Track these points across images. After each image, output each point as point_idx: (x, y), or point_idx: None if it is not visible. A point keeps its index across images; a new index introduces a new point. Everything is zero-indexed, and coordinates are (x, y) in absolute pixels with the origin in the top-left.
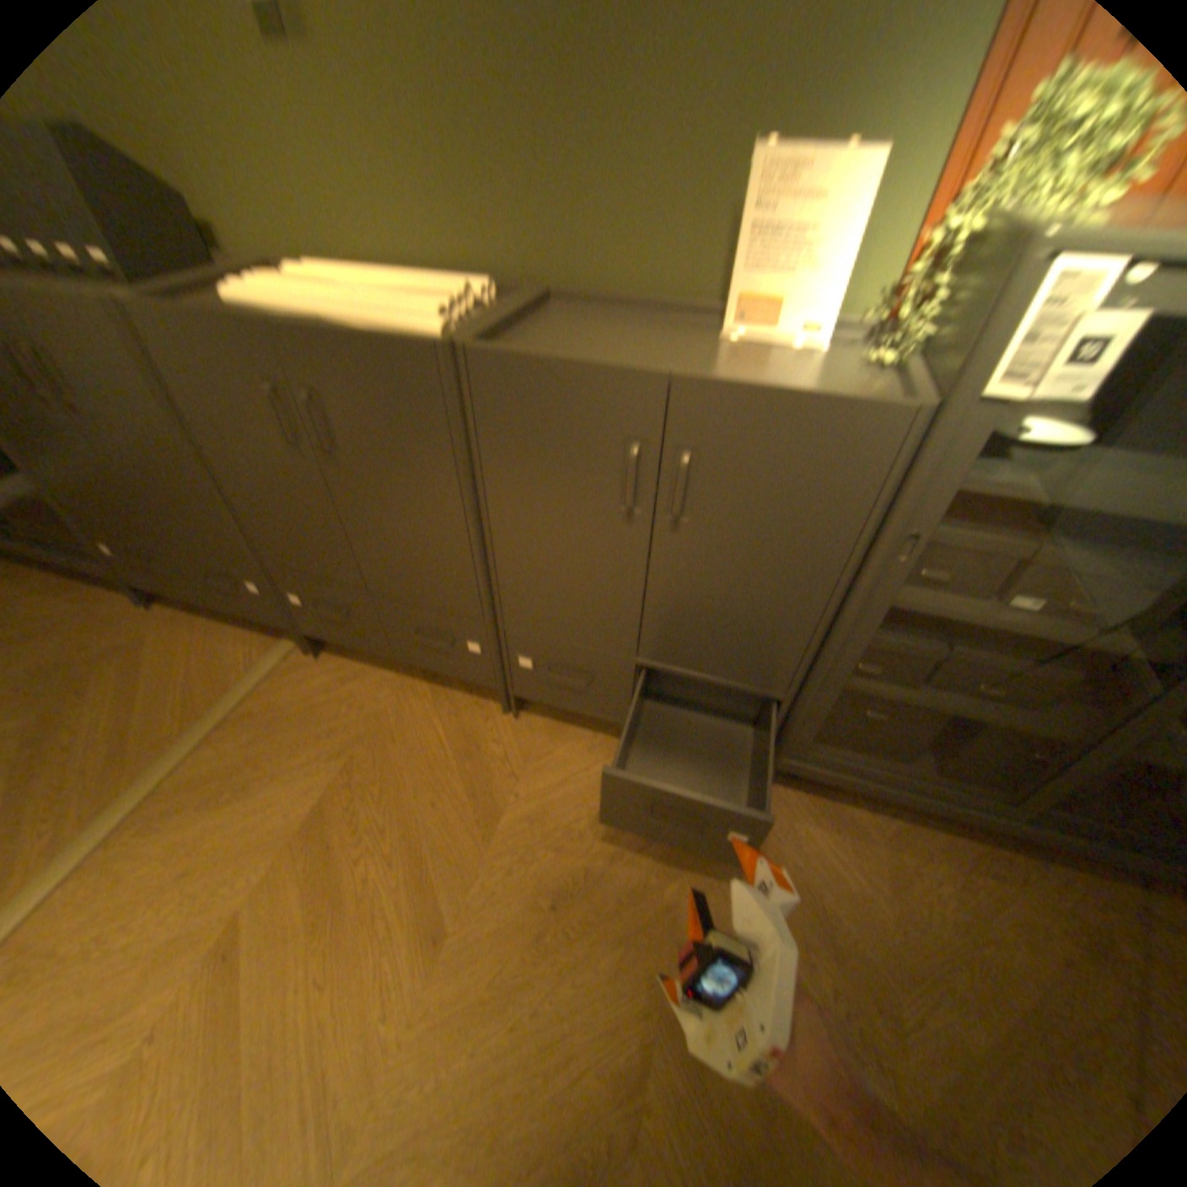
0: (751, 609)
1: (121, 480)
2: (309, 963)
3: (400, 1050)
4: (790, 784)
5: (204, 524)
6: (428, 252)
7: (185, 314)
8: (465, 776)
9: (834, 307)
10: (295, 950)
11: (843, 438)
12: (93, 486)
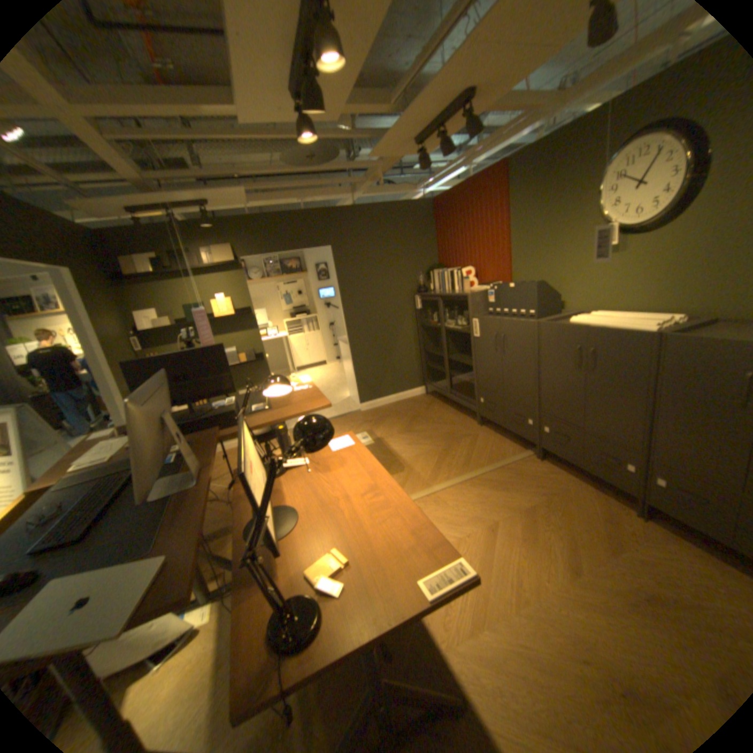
0: None
1: (505, 377)
2: (523, 551)
3: (555, 597)
4: None
5: (526, 395)
6: (656, 308)
7: (561, 327)
8: (609, 531)
9: None
10: (518, 544)
11: None
12: (494, 378)
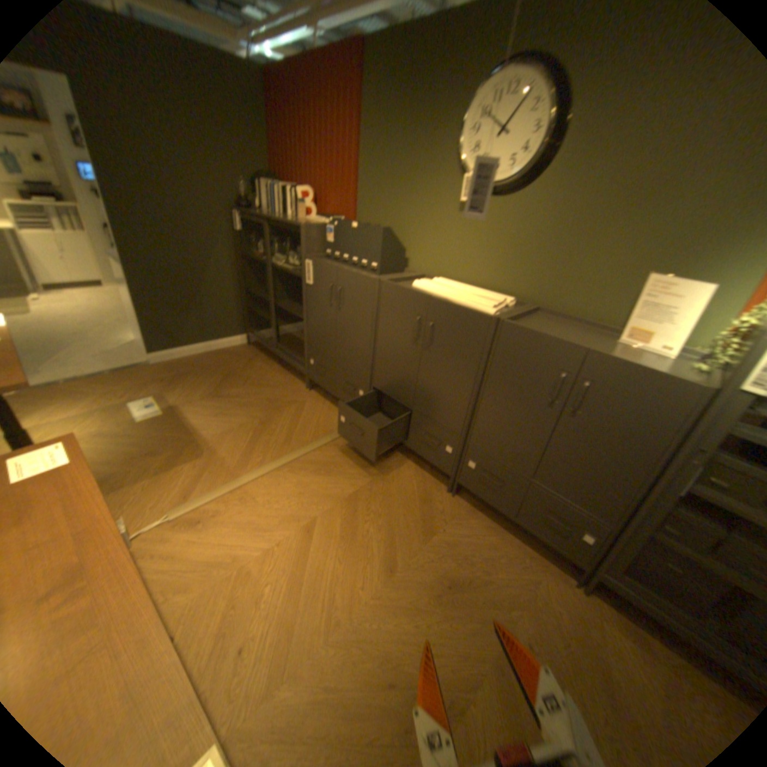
0: (604, 469)
1: (338, 339)
2: (338, 552)
3: (366, 607)
4: (607, 603)
5: (359, 363)
6: (490, 285)
7: (402, 291)
8: (422, 512)
9: (681, 343)
10: (334, 544)
11: (667, 393)
12: (326, 339)
